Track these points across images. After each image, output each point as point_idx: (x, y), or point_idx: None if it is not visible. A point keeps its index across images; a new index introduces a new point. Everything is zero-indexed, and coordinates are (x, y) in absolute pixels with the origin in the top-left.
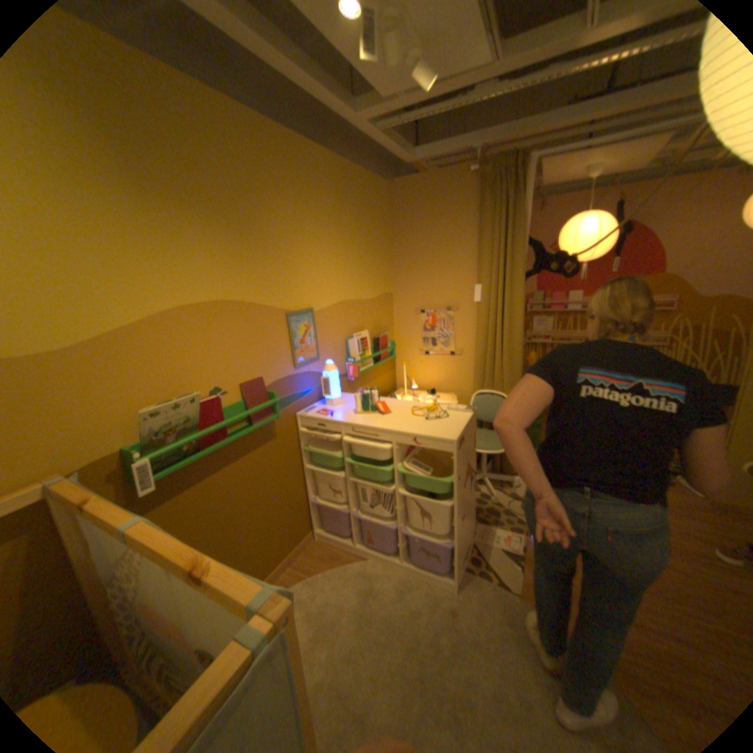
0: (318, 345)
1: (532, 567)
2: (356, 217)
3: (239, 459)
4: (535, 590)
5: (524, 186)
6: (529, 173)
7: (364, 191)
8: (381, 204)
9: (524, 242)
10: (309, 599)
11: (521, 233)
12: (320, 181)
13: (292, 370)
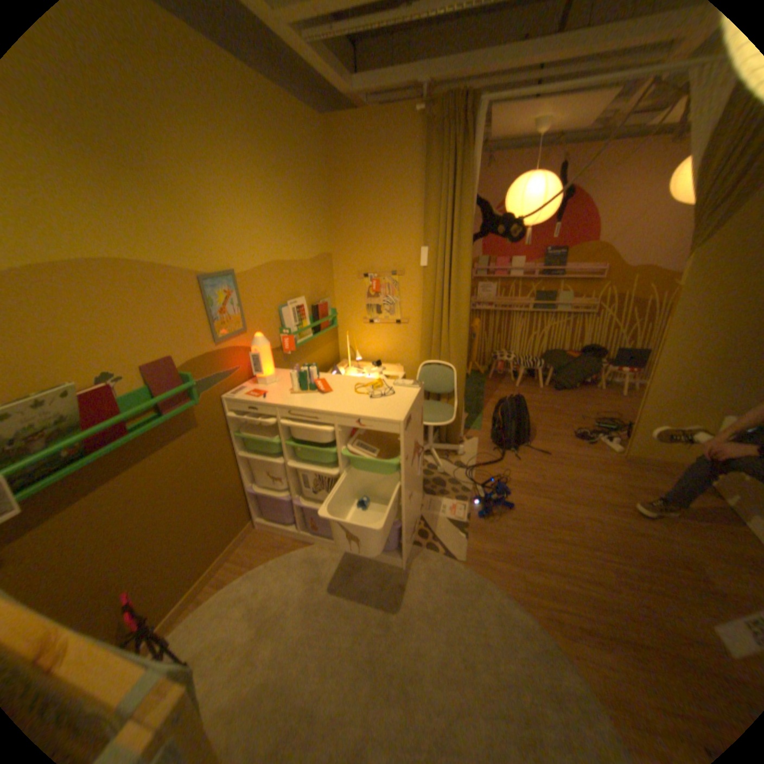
0: (244, 315)
1: (475, 533)
2: (283, 157)
3: (149, 456)
4: (478, 555)
5: (474, 135)
6: (479, 120)
7: (293, 125)
8: (314, 145)
9: (473, 201)
10: (250, 595)
11: (470, 190)
12: (232, 104)
13: (212, 346)
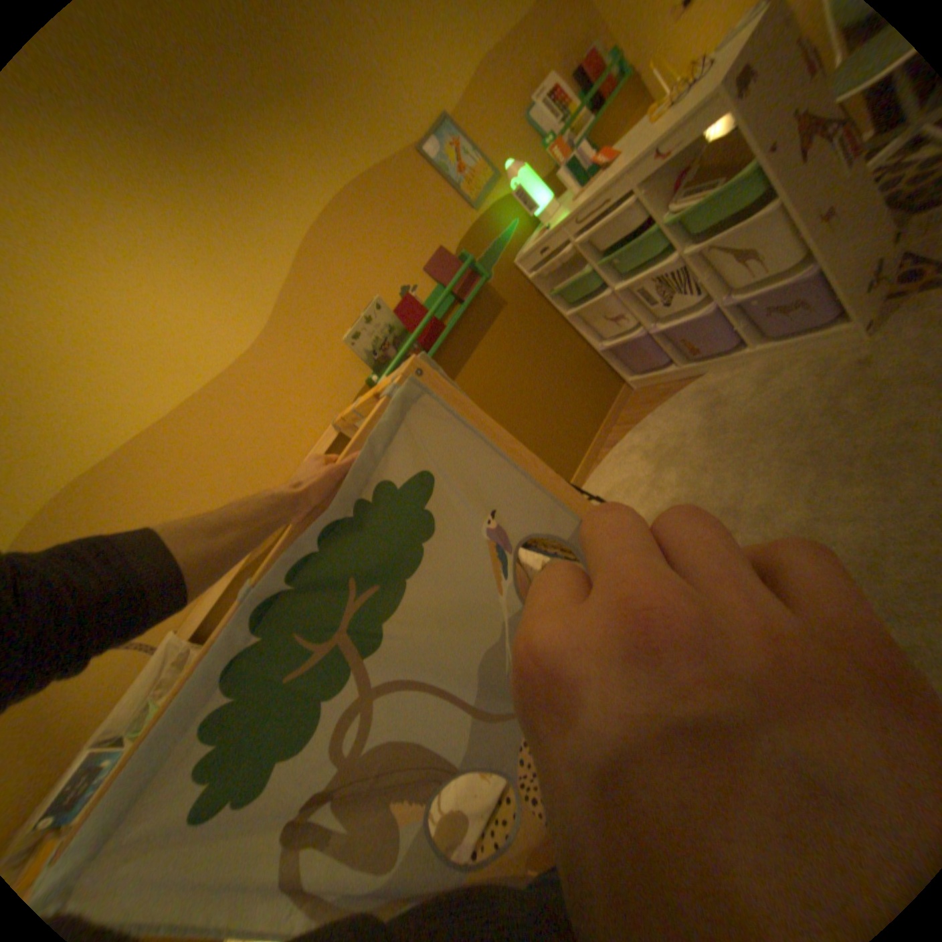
0: (488, 155)
1: None
2: None
3: (478, 343)
4: None
5: None
6: None
7: None
8: None
9: None
10: (645, 440)
11: None
12: None
13: (473, 213)
